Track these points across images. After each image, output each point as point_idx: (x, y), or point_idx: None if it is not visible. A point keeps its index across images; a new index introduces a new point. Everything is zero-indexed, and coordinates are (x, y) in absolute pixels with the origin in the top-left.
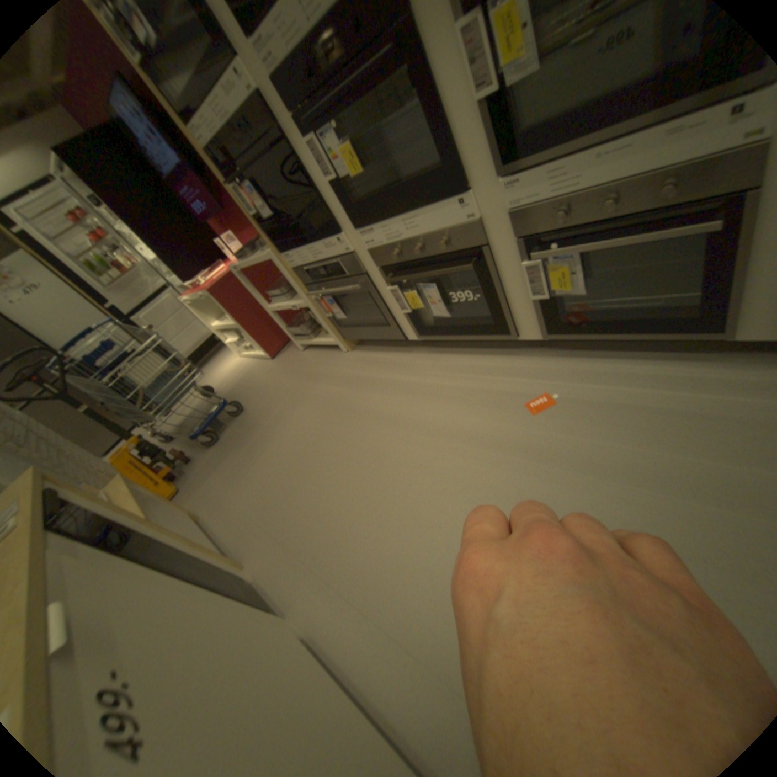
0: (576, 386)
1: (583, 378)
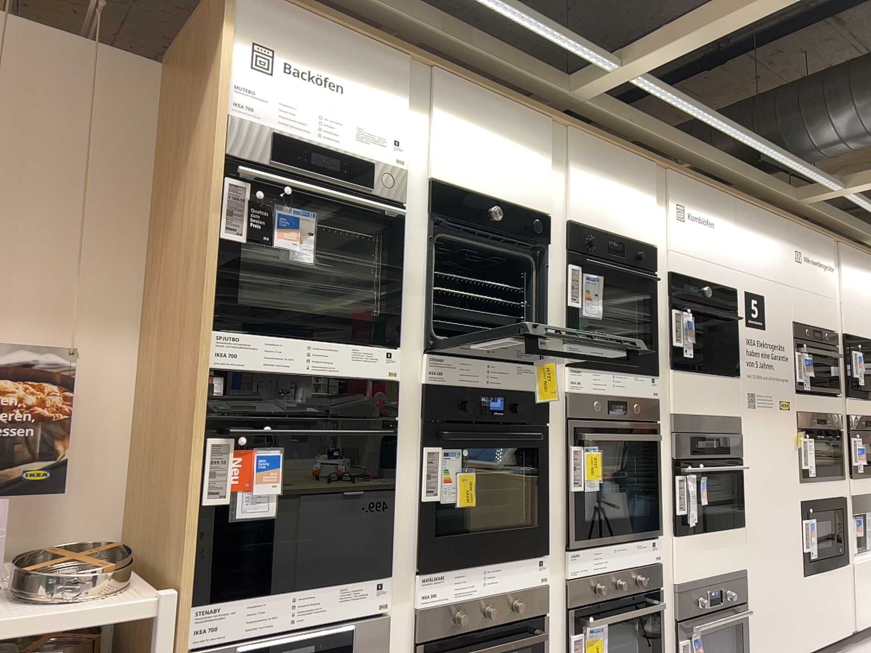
0: None
1: None
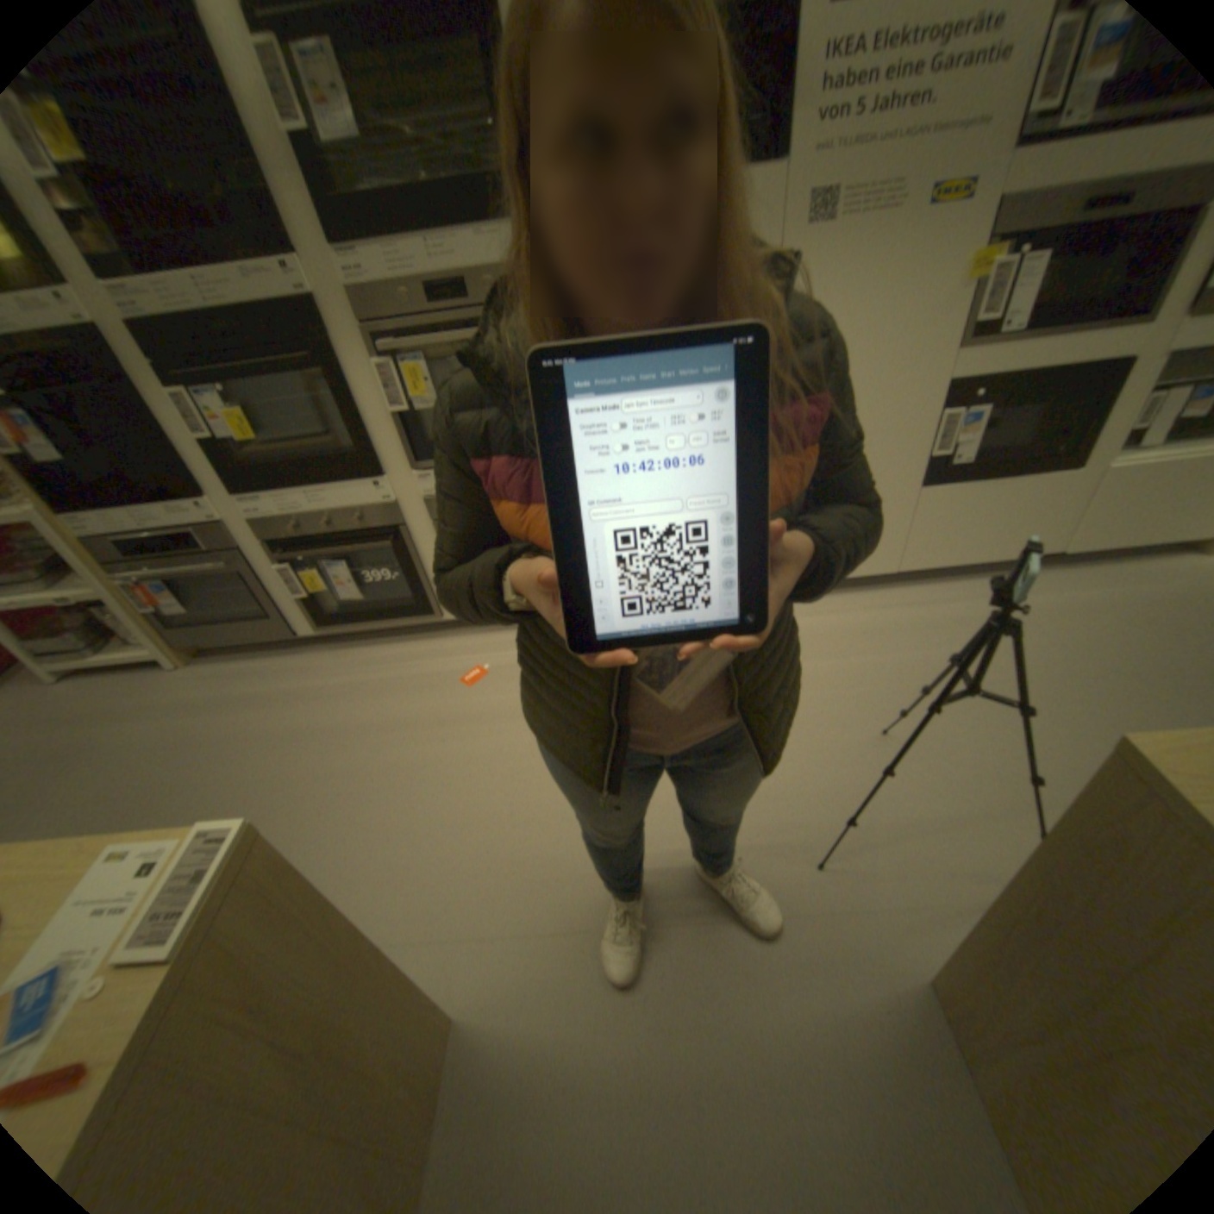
0: (501, 659)
1: (506, 651)
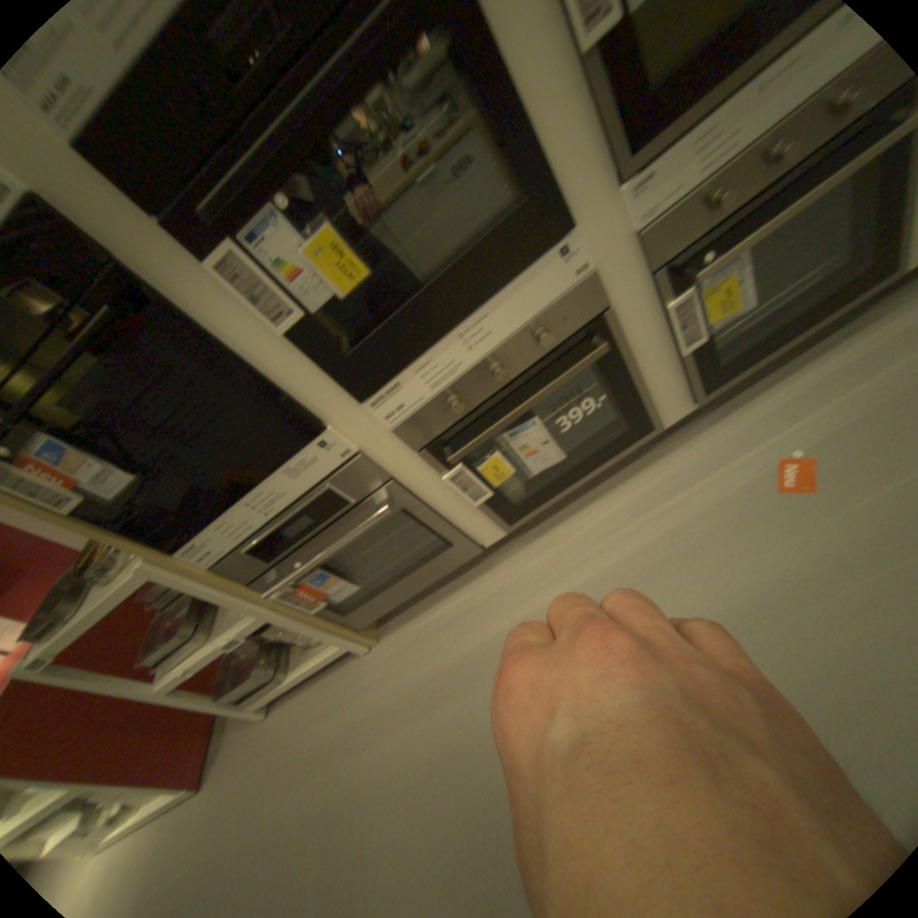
0: (803, 428)
1: (794, 416)
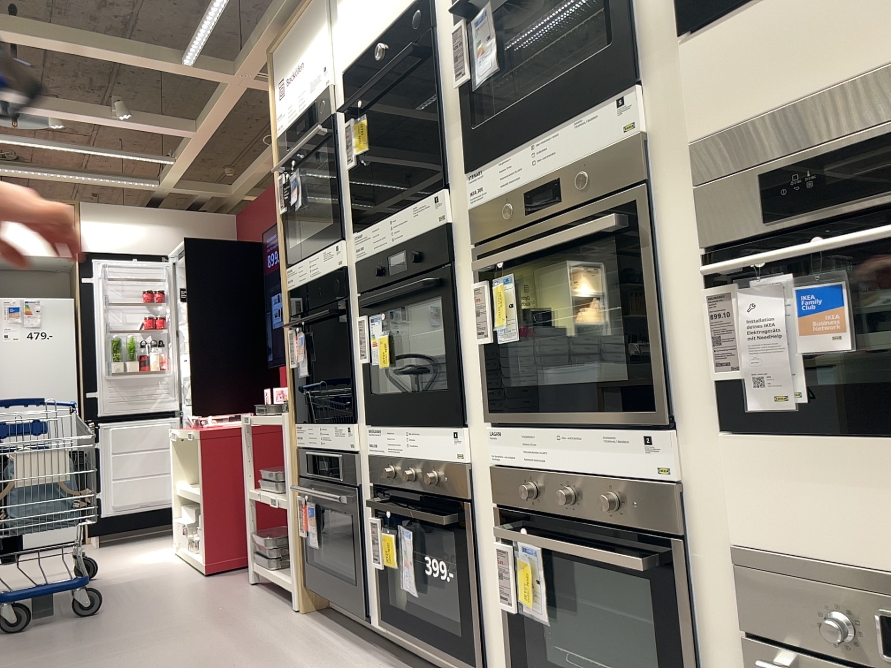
0: None
1: None
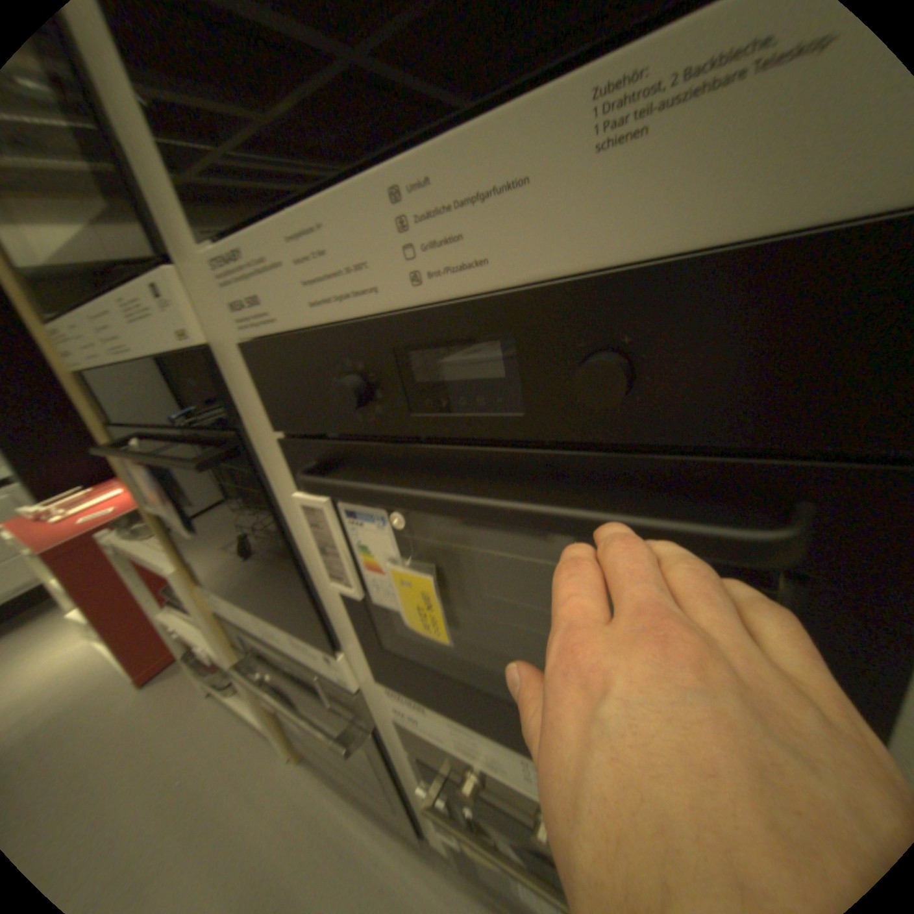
0: None
1: None
